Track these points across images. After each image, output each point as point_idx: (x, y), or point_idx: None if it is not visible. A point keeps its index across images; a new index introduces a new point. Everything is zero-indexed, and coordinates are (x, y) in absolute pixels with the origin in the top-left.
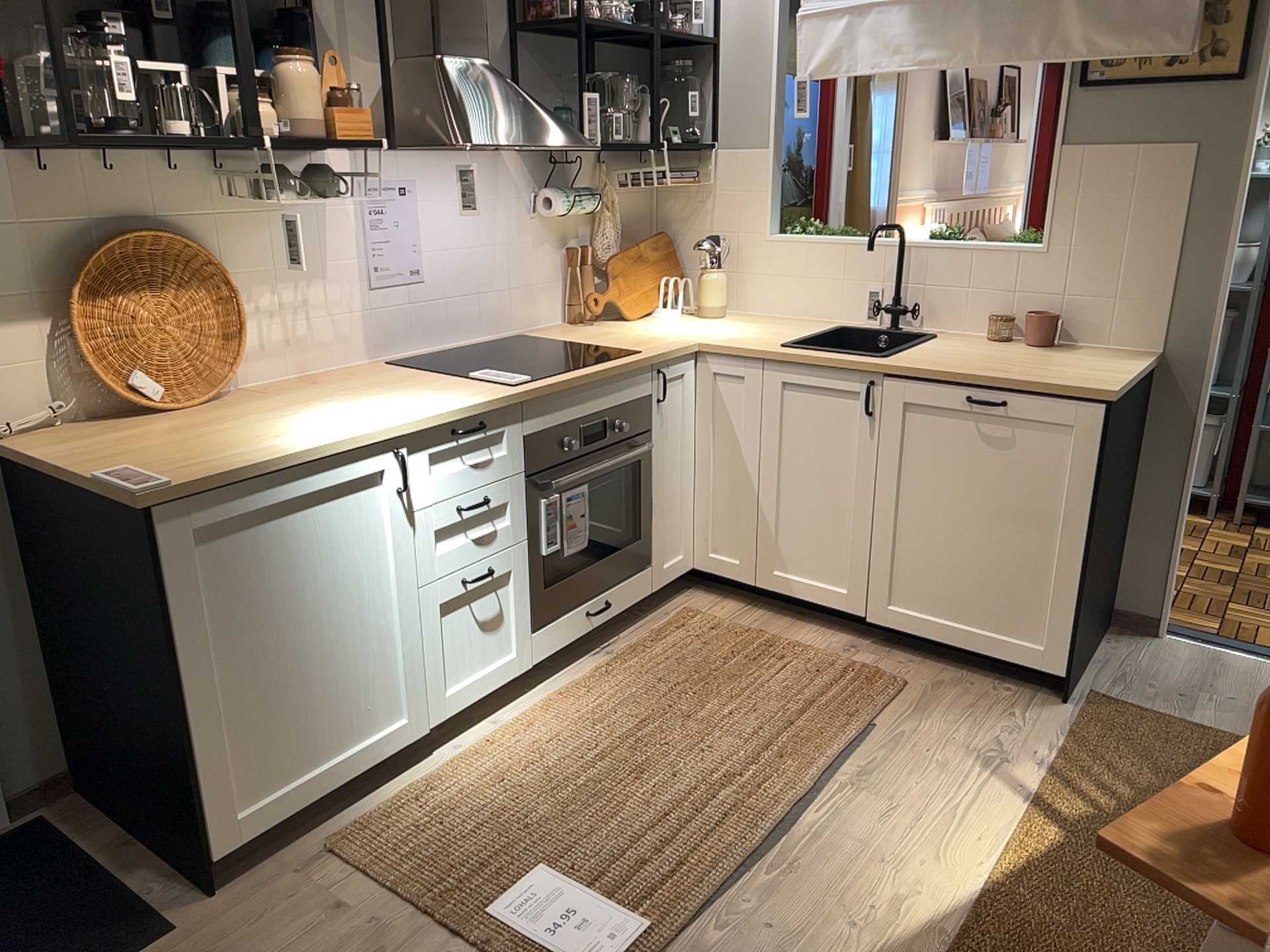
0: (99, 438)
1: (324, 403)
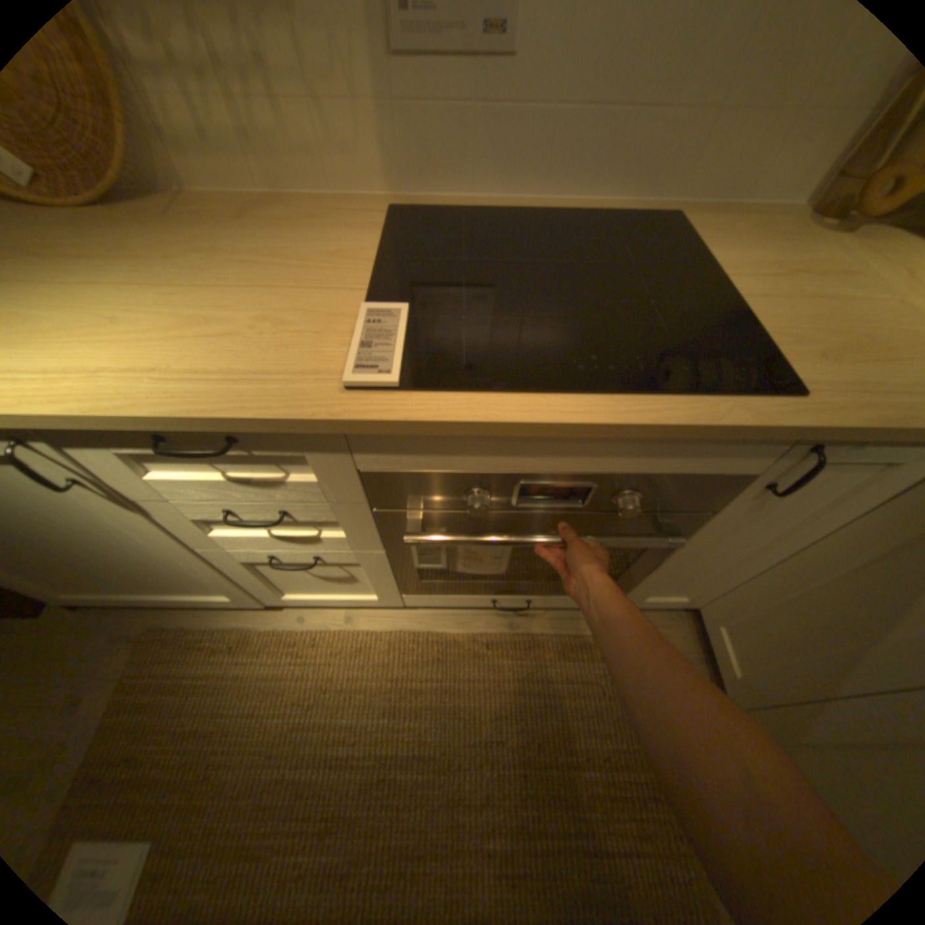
0: None
1: (126, 267)
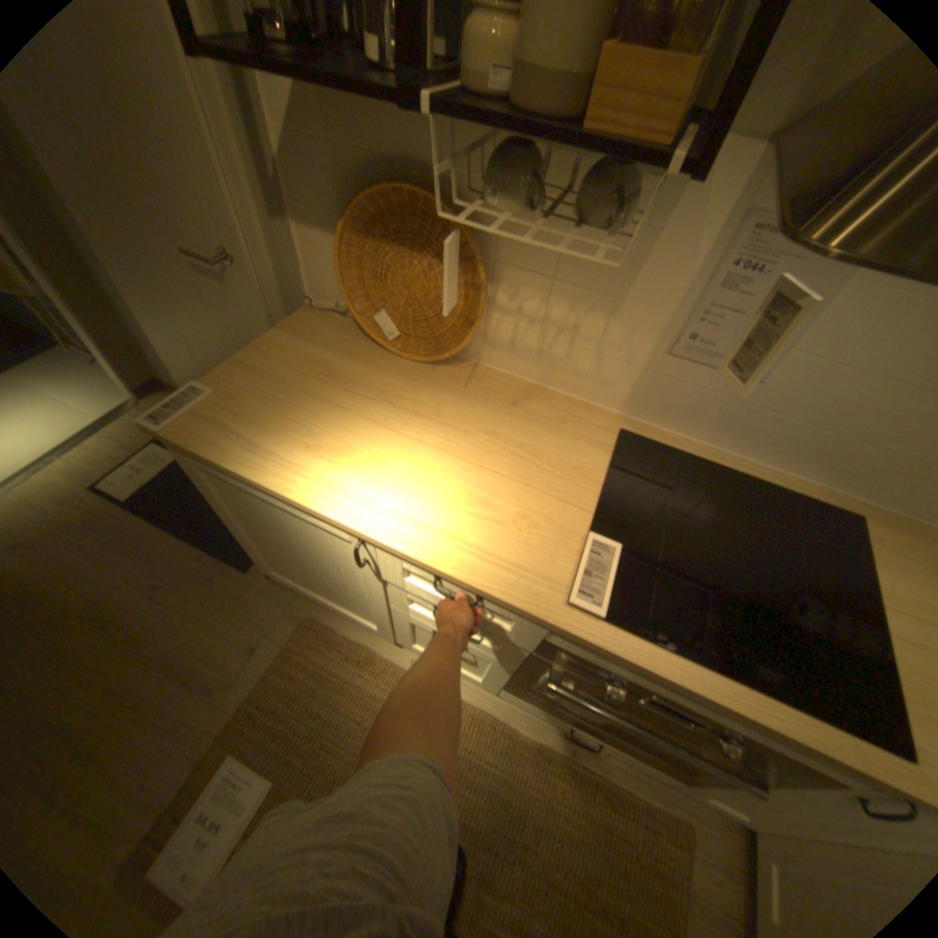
0: (316, 342)
1: (443, 435)
